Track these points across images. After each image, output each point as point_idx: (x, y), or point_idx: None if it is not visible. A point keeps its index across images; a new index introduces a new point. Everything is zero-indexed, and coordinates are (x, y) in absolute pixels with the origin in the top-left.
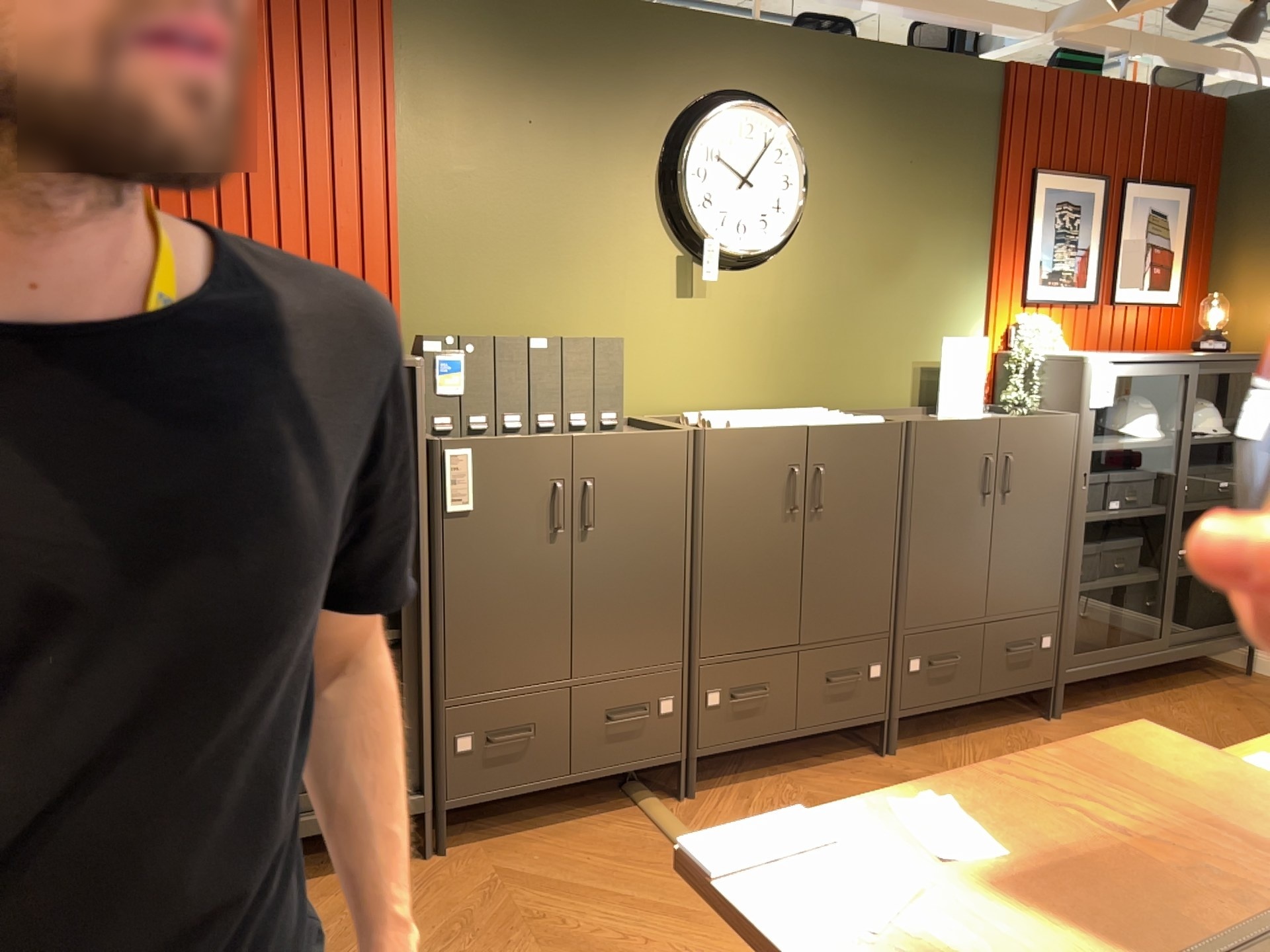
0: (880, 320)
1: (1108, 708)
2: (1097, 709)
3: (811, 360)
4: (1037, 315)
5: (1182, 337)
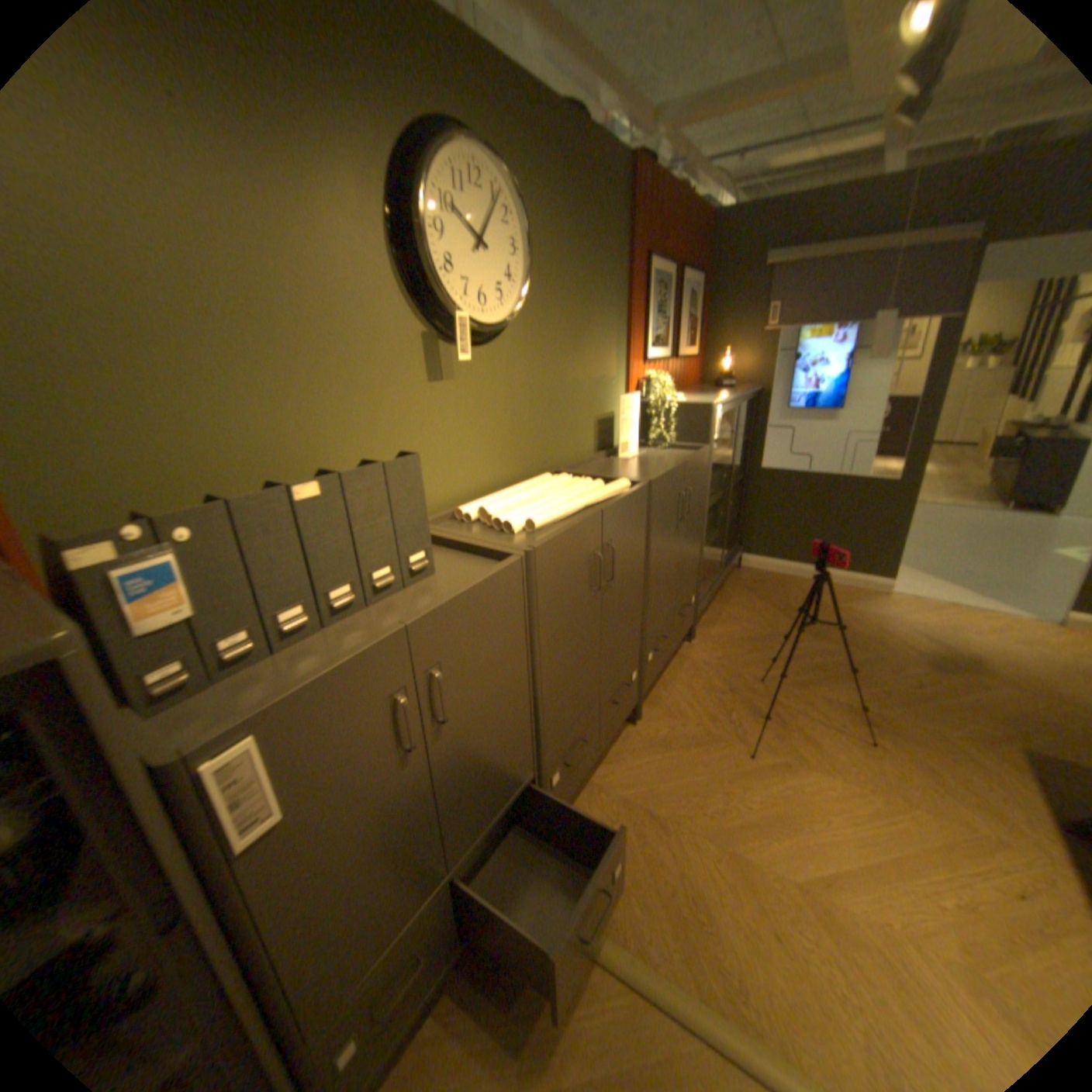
0: (575, 384)
1: (706, 619)
2: (702, 622)
3: (537, 428)
4: (656, 370)
5: (697, 375)
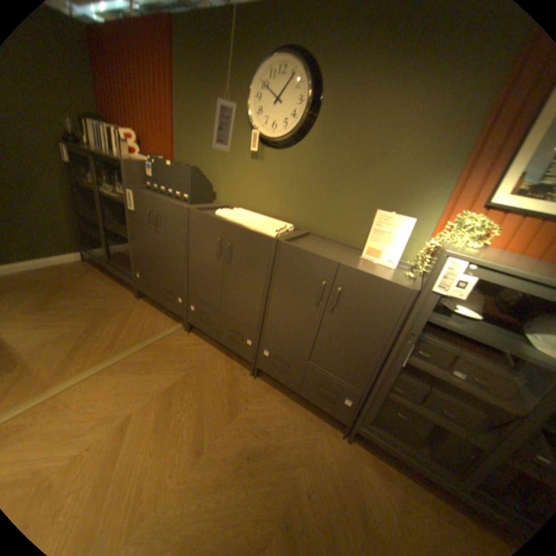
0: (353, 191)
1: (390, 471)
2: (383, 464)
3: (307, 203)
4: (483, 215)
5: None
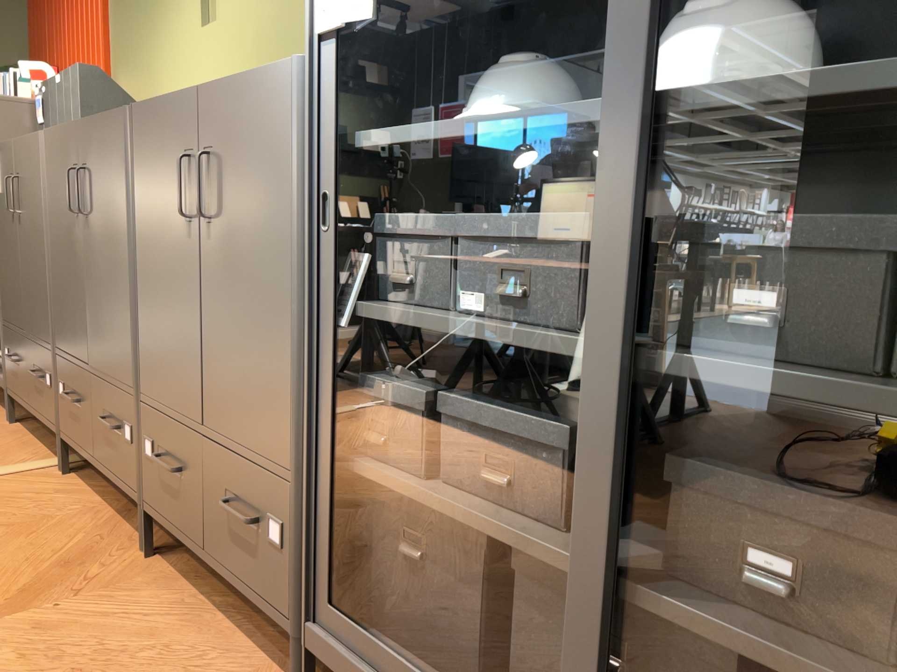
0: None
1: None
2: None
3: None
4: None
5: None
